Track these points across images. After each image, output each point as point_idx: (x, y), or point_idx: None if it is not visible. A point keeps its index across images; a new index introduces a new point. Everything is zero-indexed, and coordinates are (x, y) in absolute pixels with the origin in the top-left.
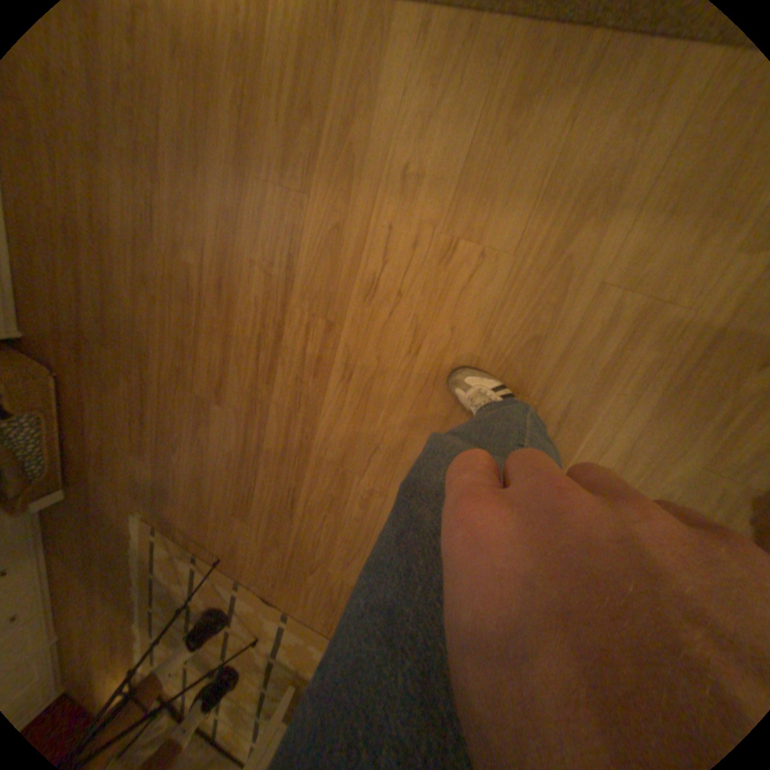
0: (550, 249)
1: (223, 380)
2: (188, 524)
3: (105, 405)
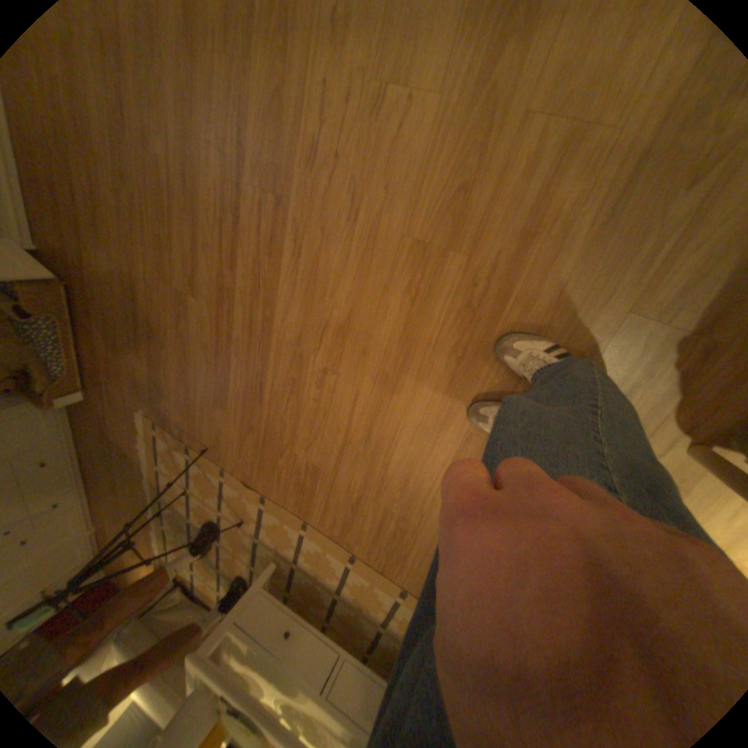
0: (475, 81)
1: (194, 271)
2: (179, 417)
3: (104, 308)
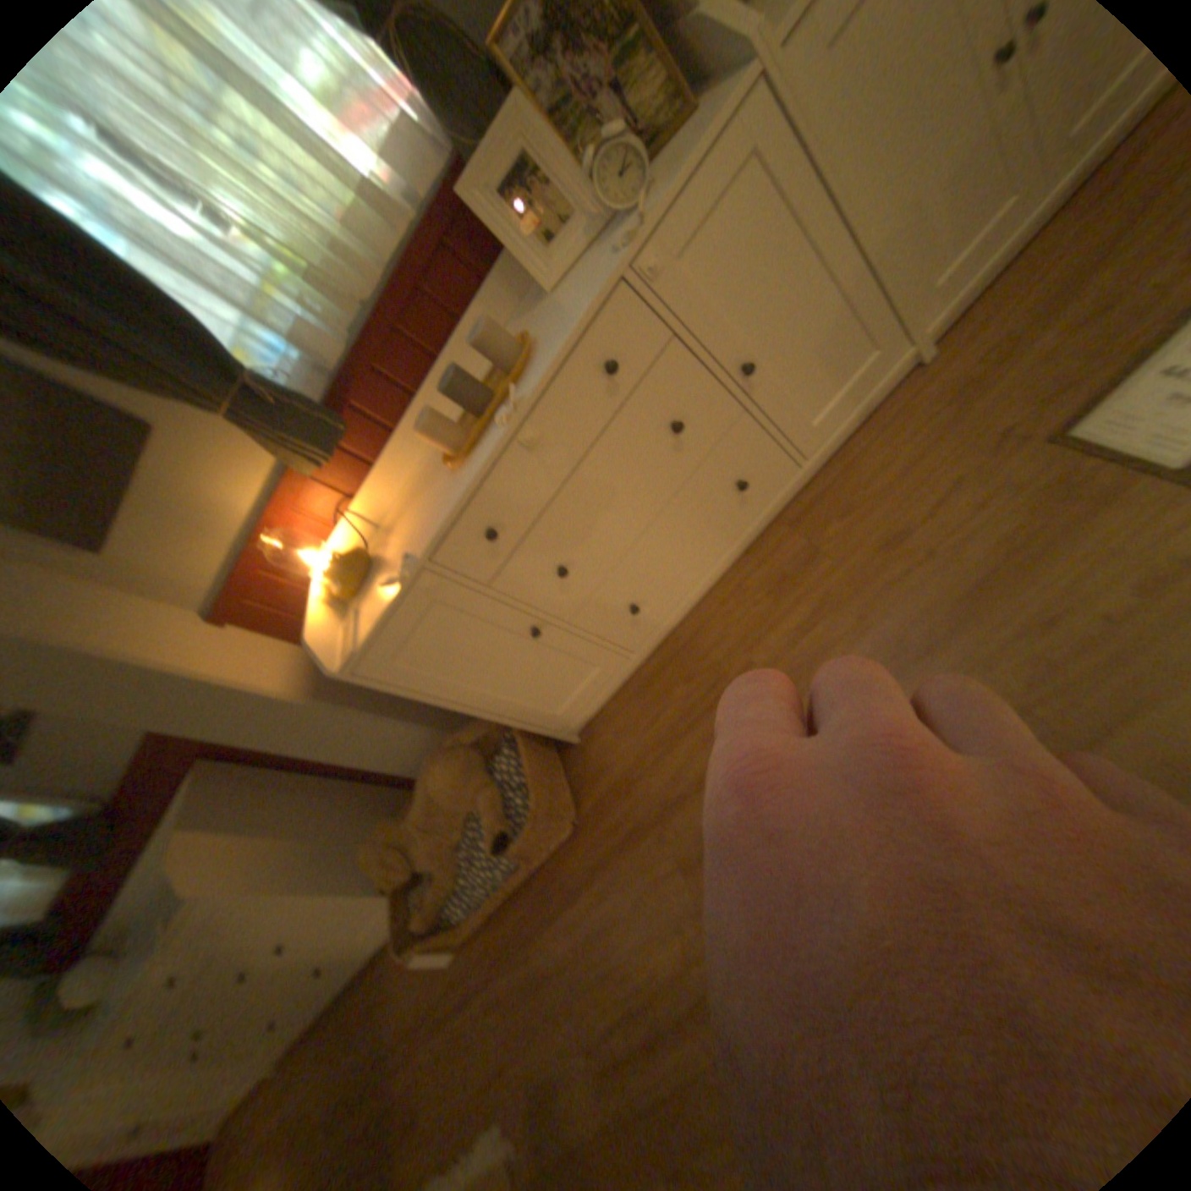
0: None
1: None
2: None
3: (613, 949)
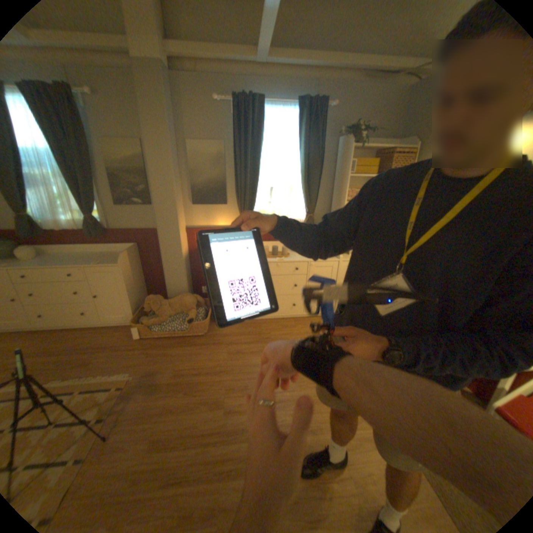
0: None
1: (238, 416)
2: (132, 415)
3: (197, 359)
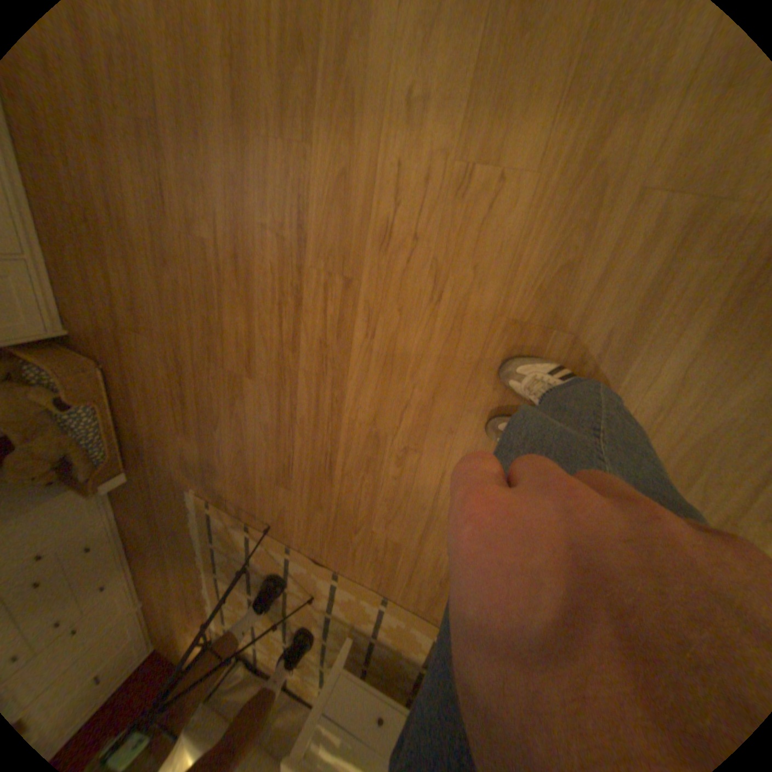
0: (579, 158)
1: (250, 353)
2: (236, 496)
3: (148, 391)
